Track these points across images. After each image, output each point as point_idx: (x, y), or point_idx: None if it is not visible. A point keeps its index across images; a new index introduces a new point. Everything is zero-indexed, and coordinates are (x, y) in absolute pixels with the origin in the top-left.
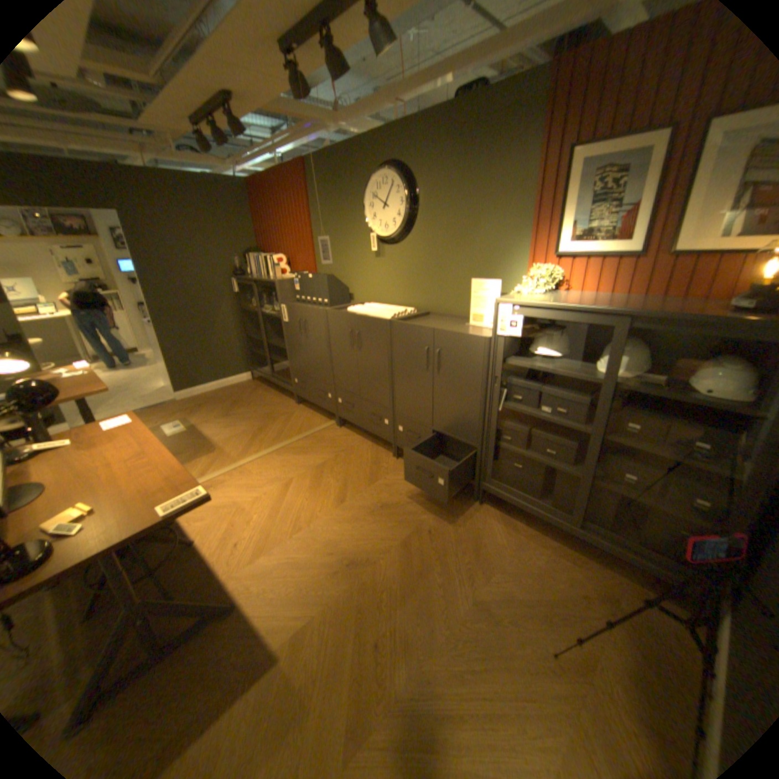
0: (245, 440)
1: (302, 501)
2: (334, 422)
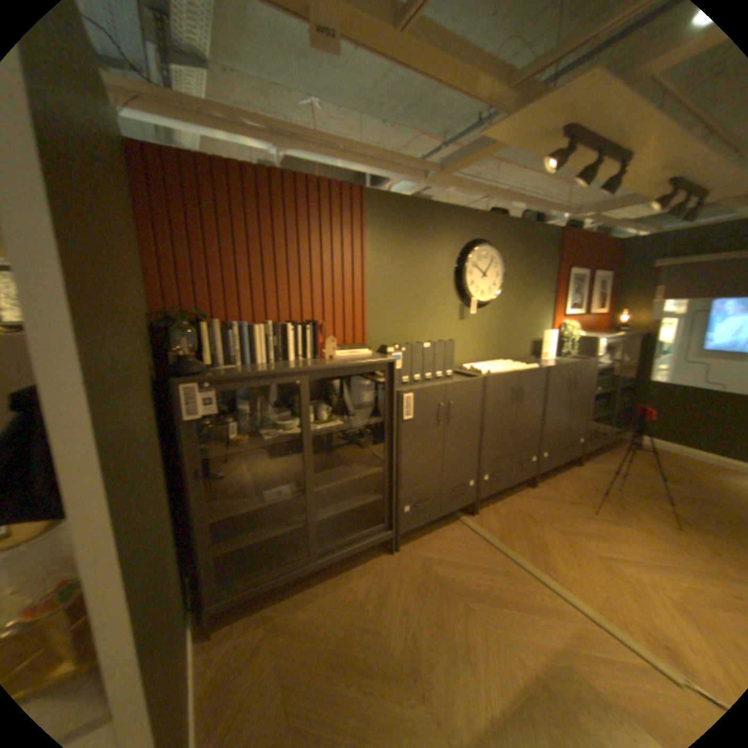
0: (519, 620)
1: (633, 549)
2: (465, 518)
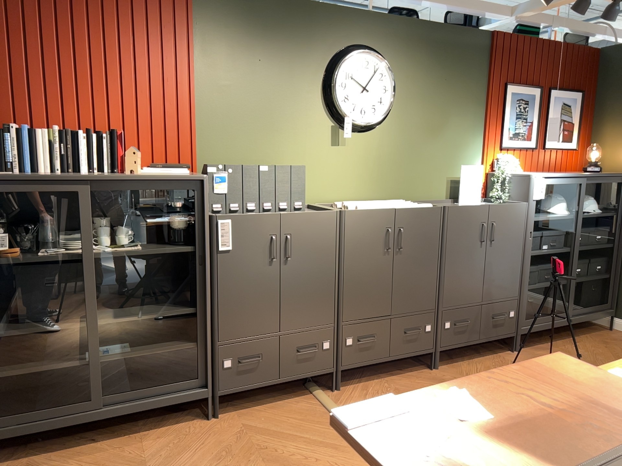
0: None
1: None
2: (321, 392)
